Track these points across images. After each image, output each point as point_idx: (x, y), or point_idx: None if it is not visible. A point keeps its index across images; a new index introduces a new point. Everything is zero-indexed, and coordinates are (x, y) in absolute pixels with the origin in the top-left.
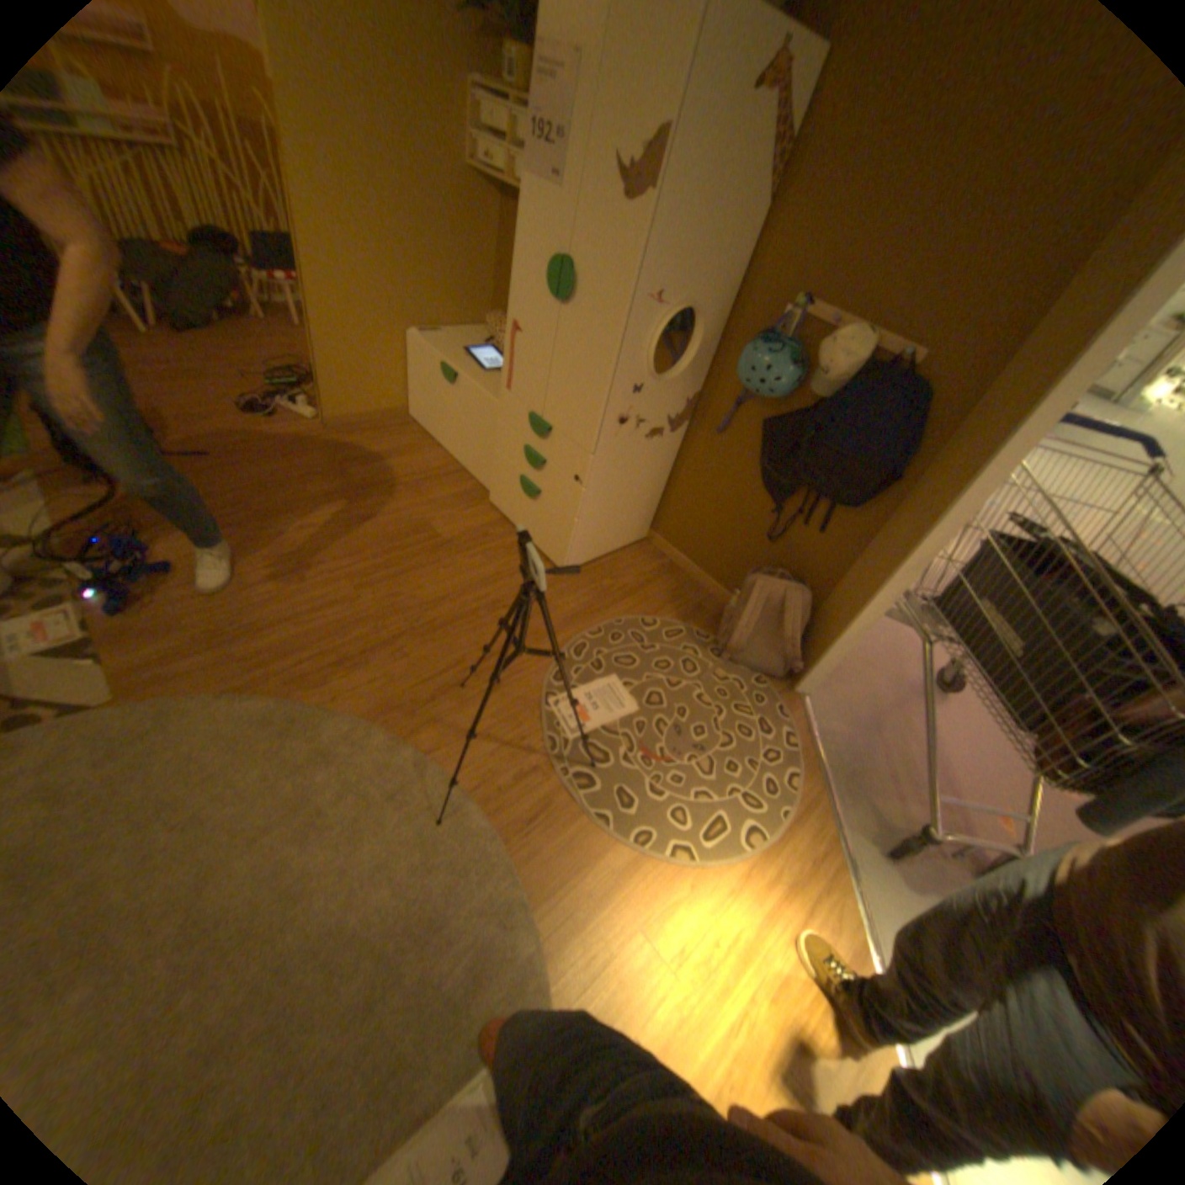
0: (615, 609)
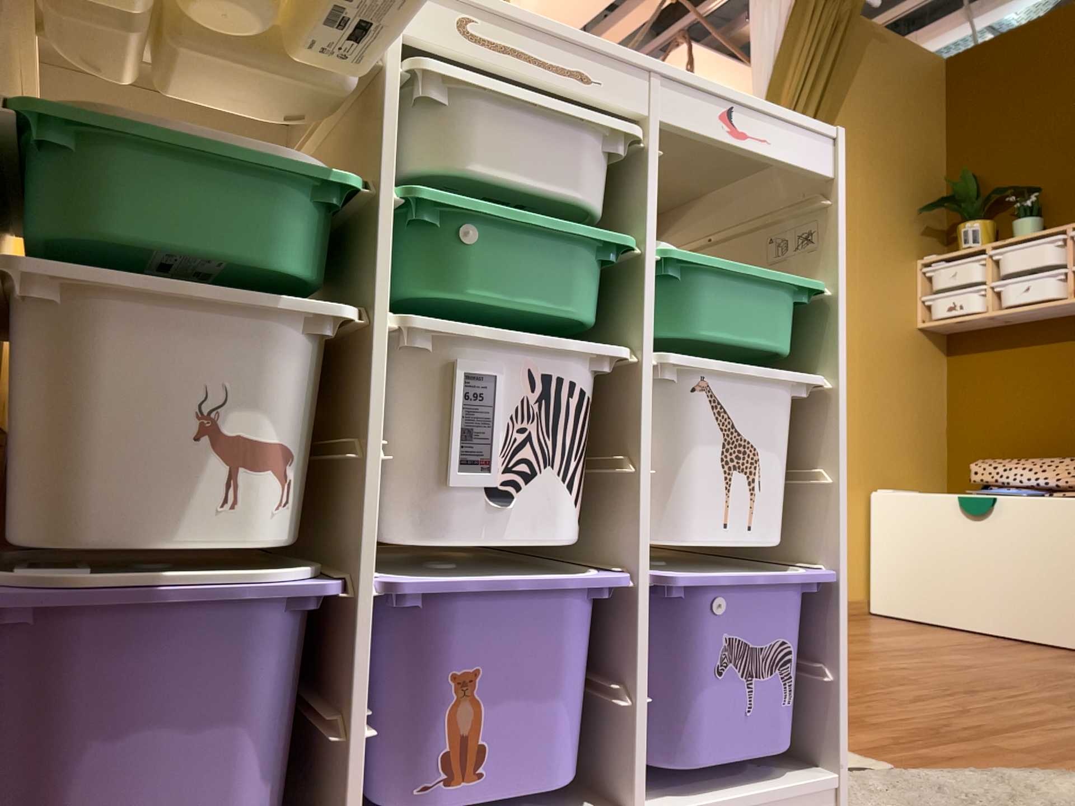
0: None
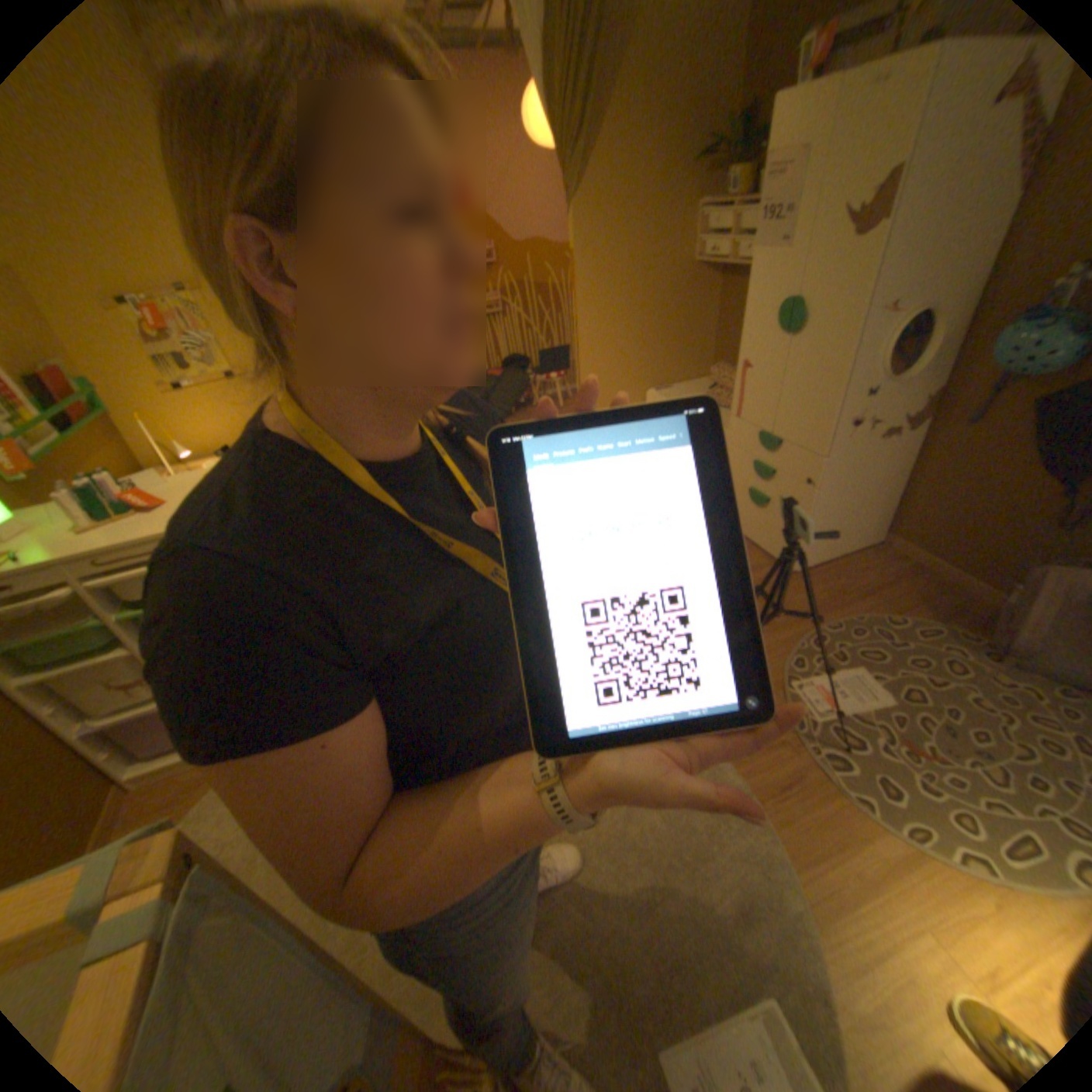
0: (856, 607)
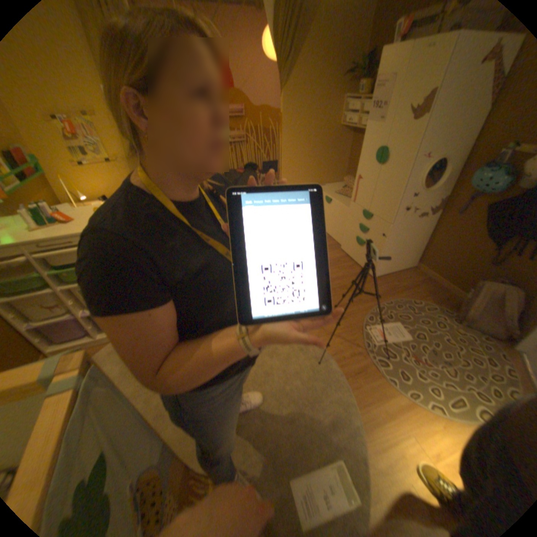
0: (400, 295)
